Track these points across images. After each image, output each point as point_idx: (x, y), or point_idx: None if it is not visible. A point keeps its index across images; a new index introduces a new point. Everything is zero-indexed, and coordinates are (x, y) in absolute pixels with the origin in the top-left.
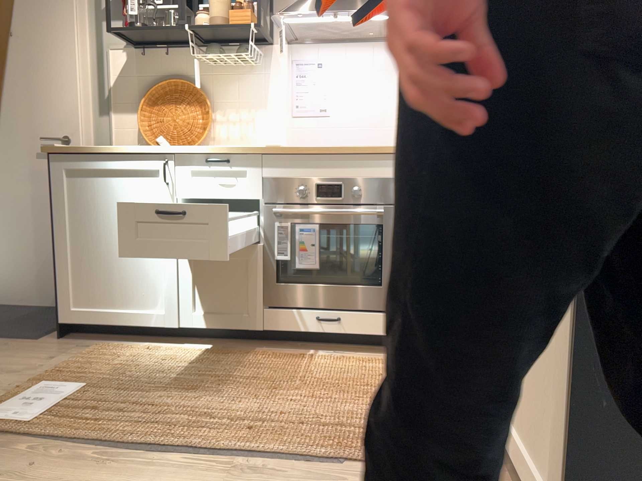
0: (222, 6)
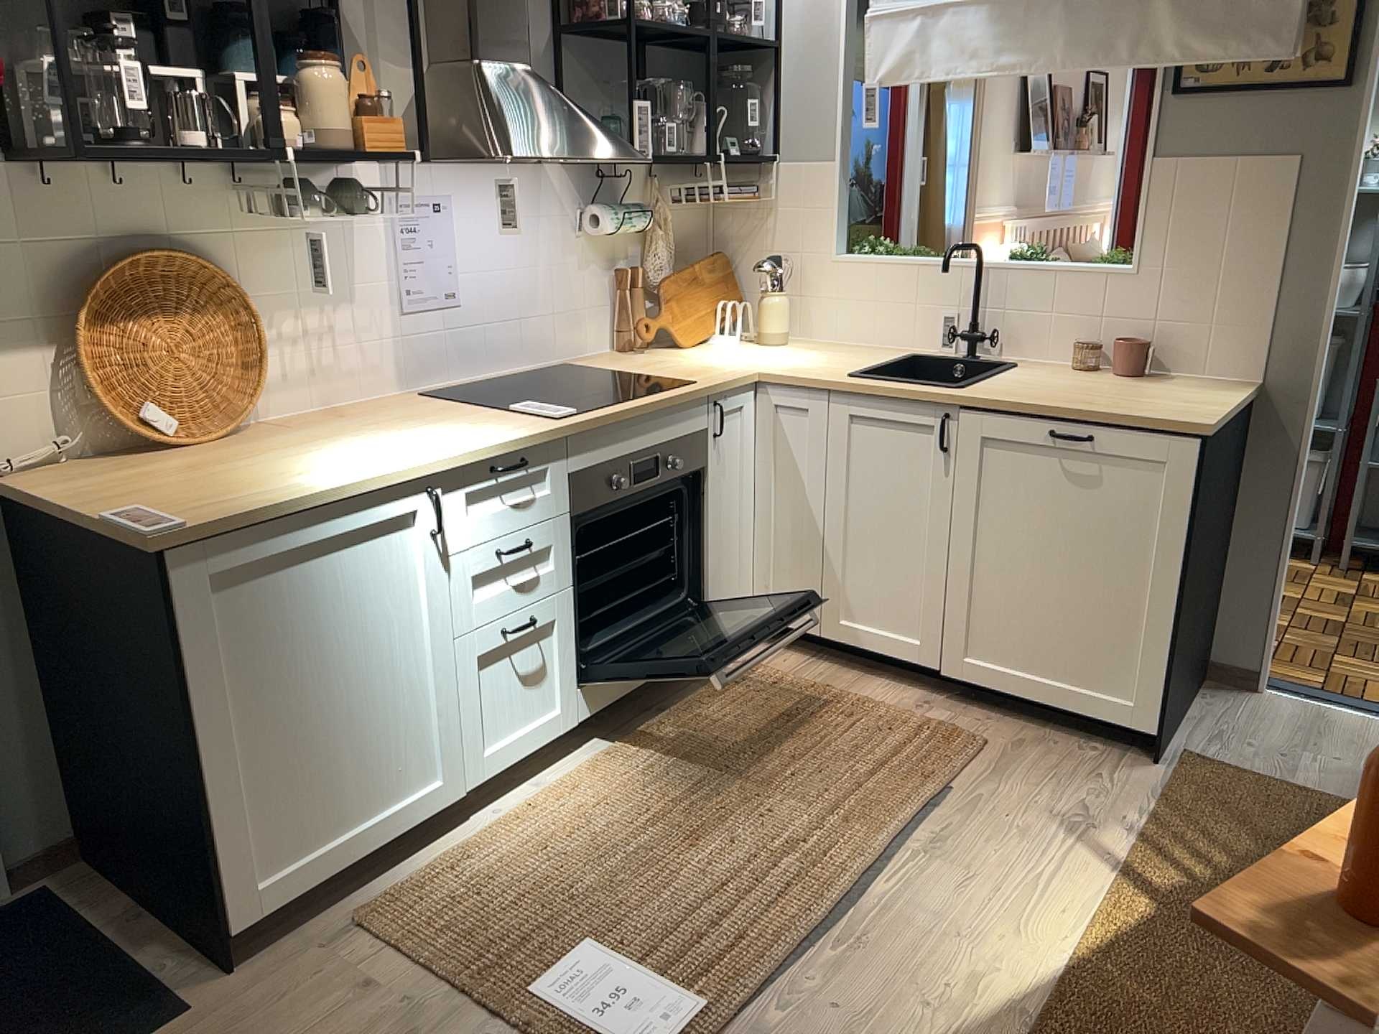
0: (348, 106)
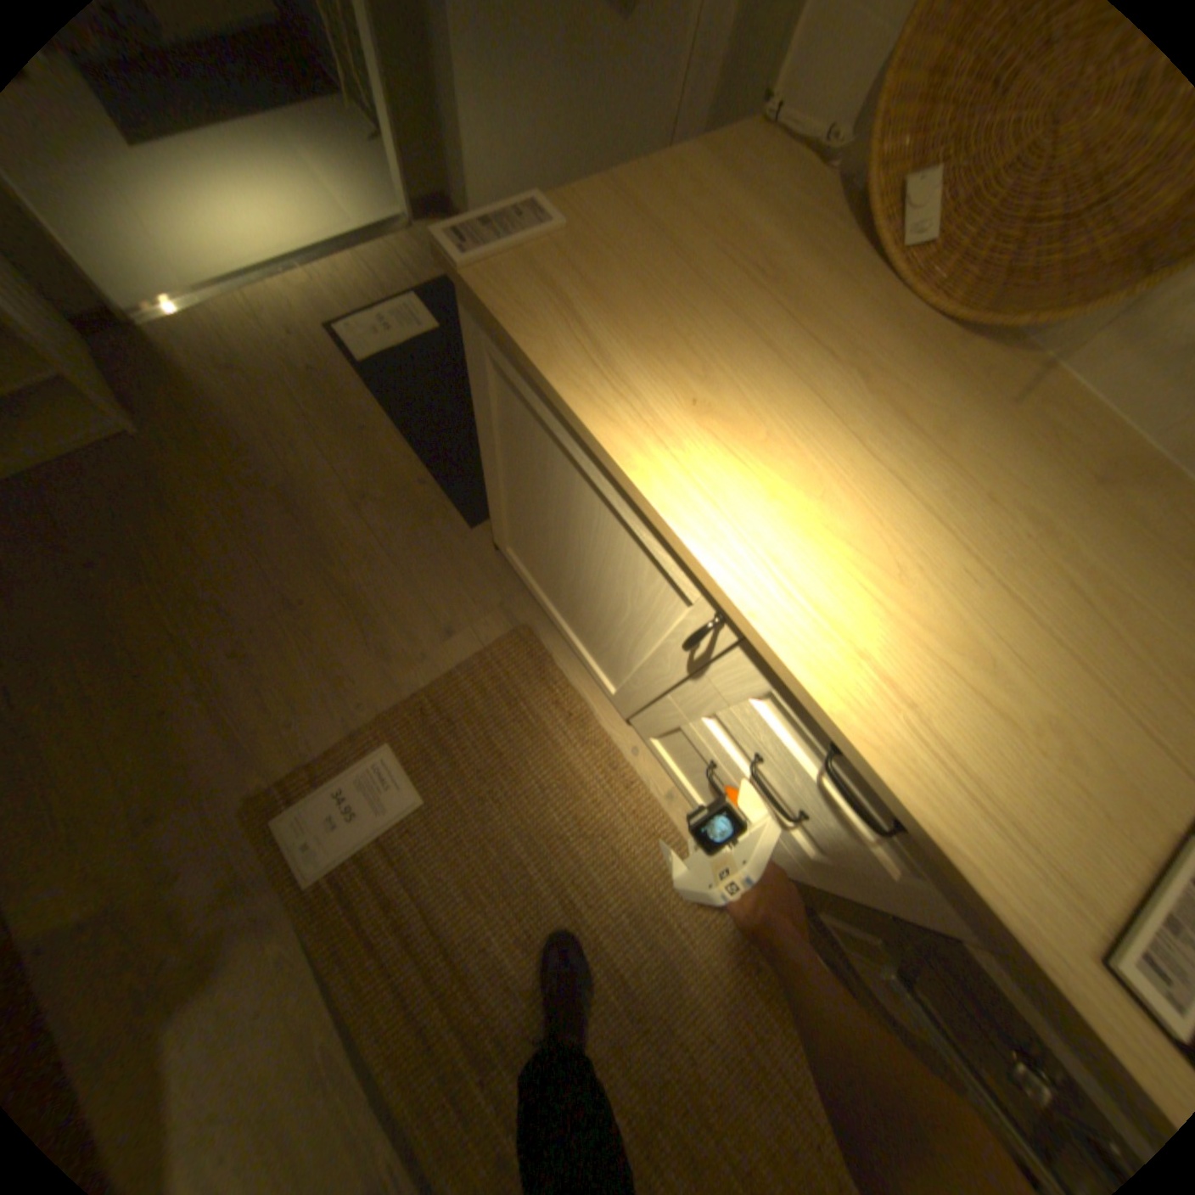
0: None
